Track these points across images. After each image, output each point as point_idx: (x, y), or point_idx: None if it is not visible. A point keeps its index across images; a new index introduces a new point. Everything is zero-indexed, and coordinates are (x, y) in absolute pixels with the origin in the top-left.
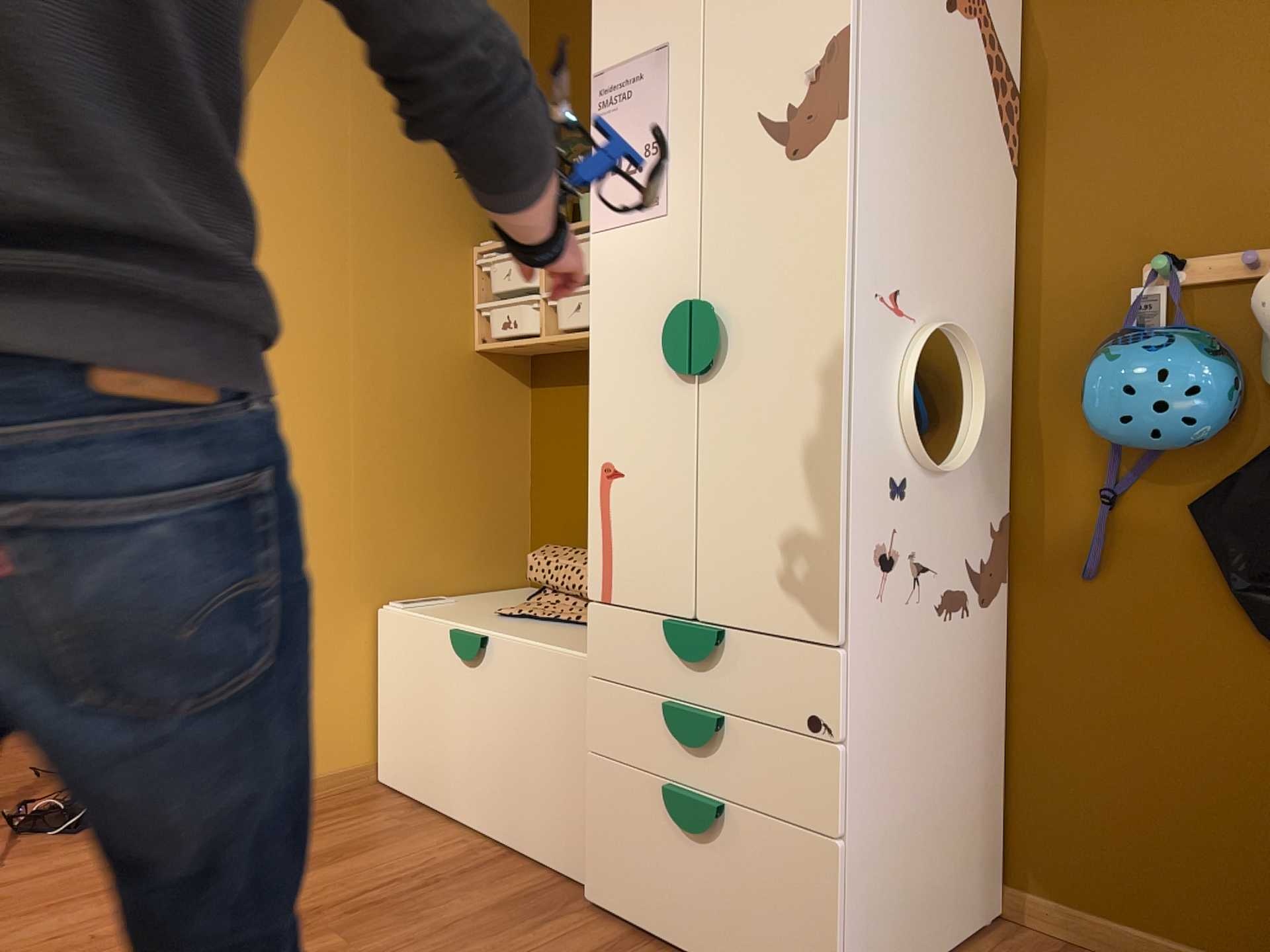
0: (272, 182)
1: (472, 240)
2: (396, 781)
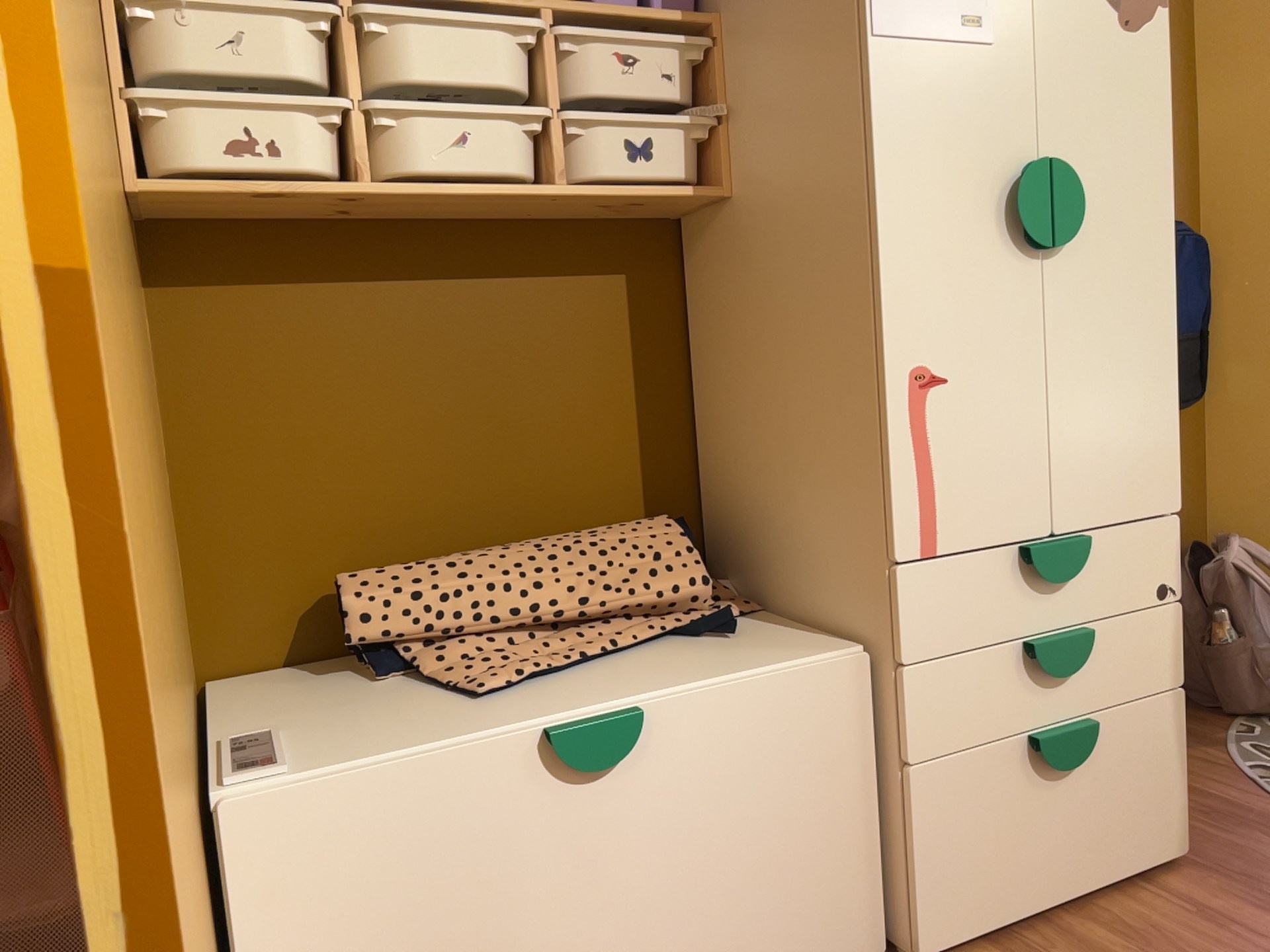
0: None
1: None
2: None
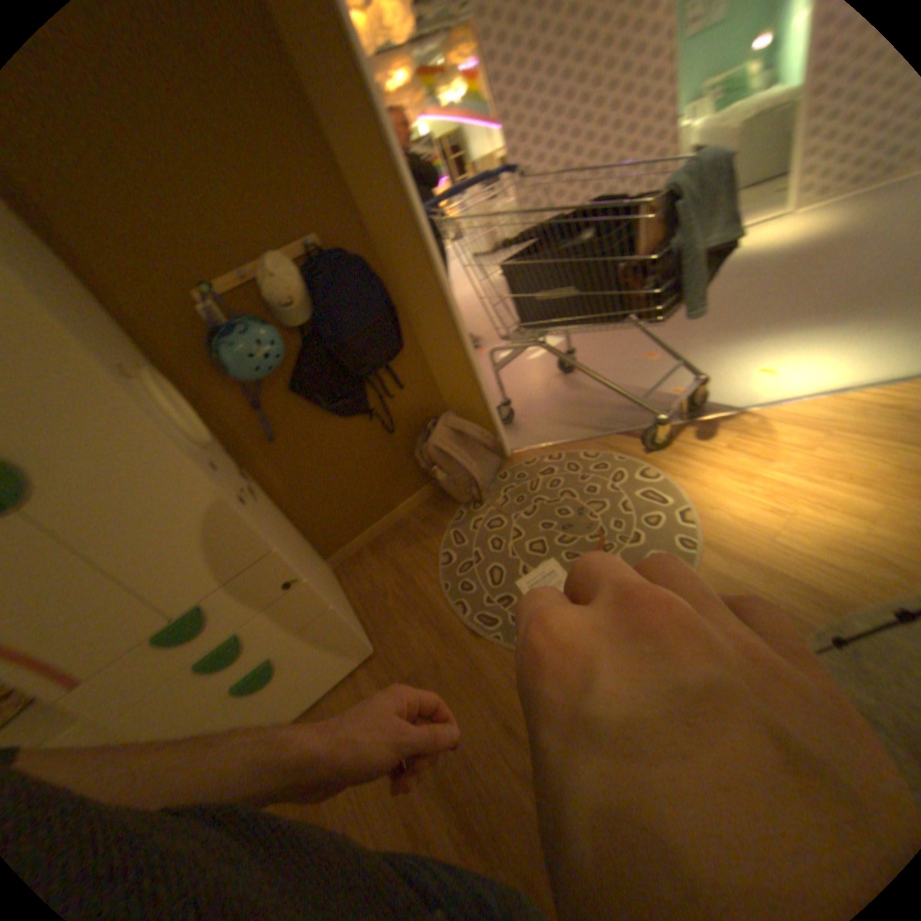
0: None
1: None
2: None
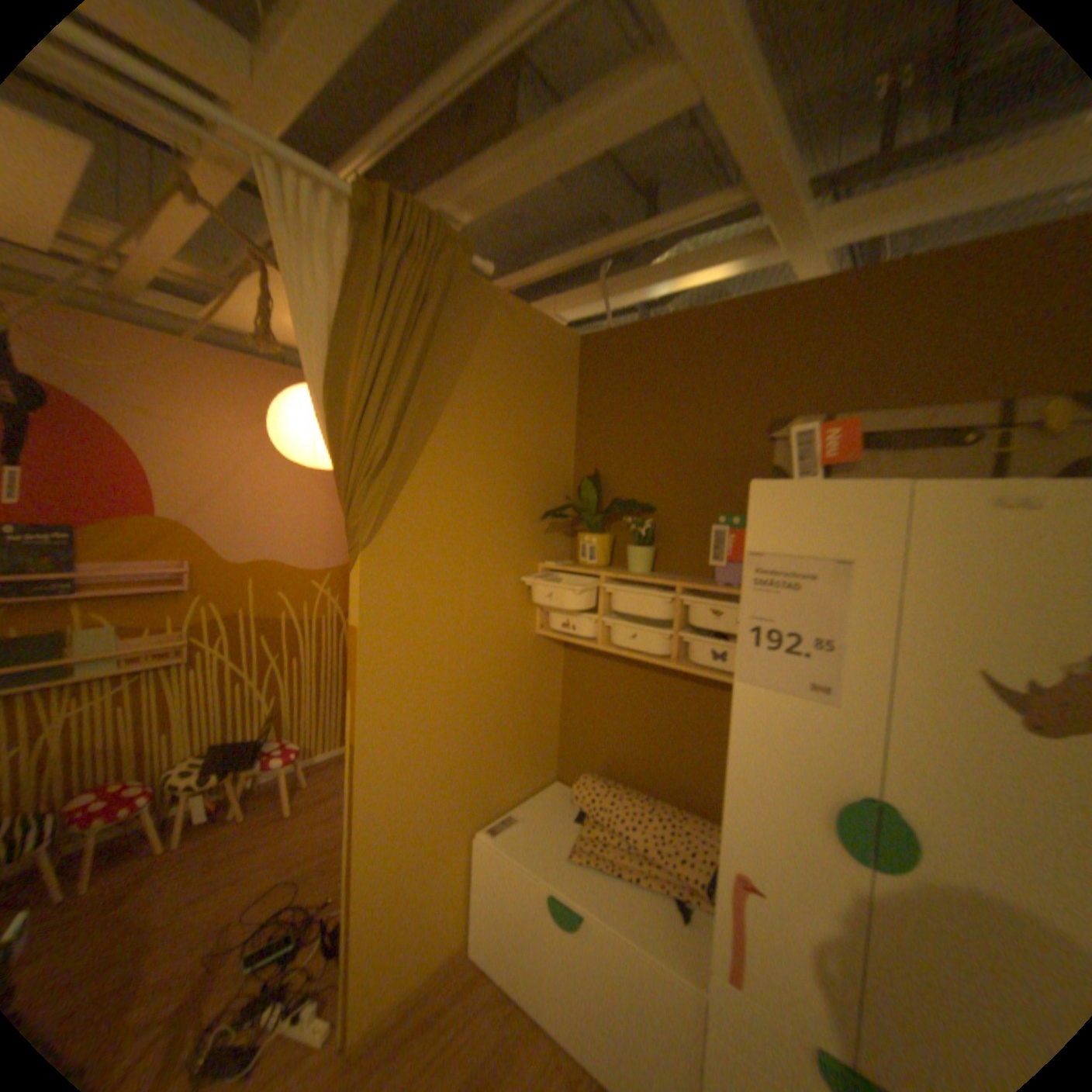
0: (417, 549)
1: (537, 558)
2: (486, 968)
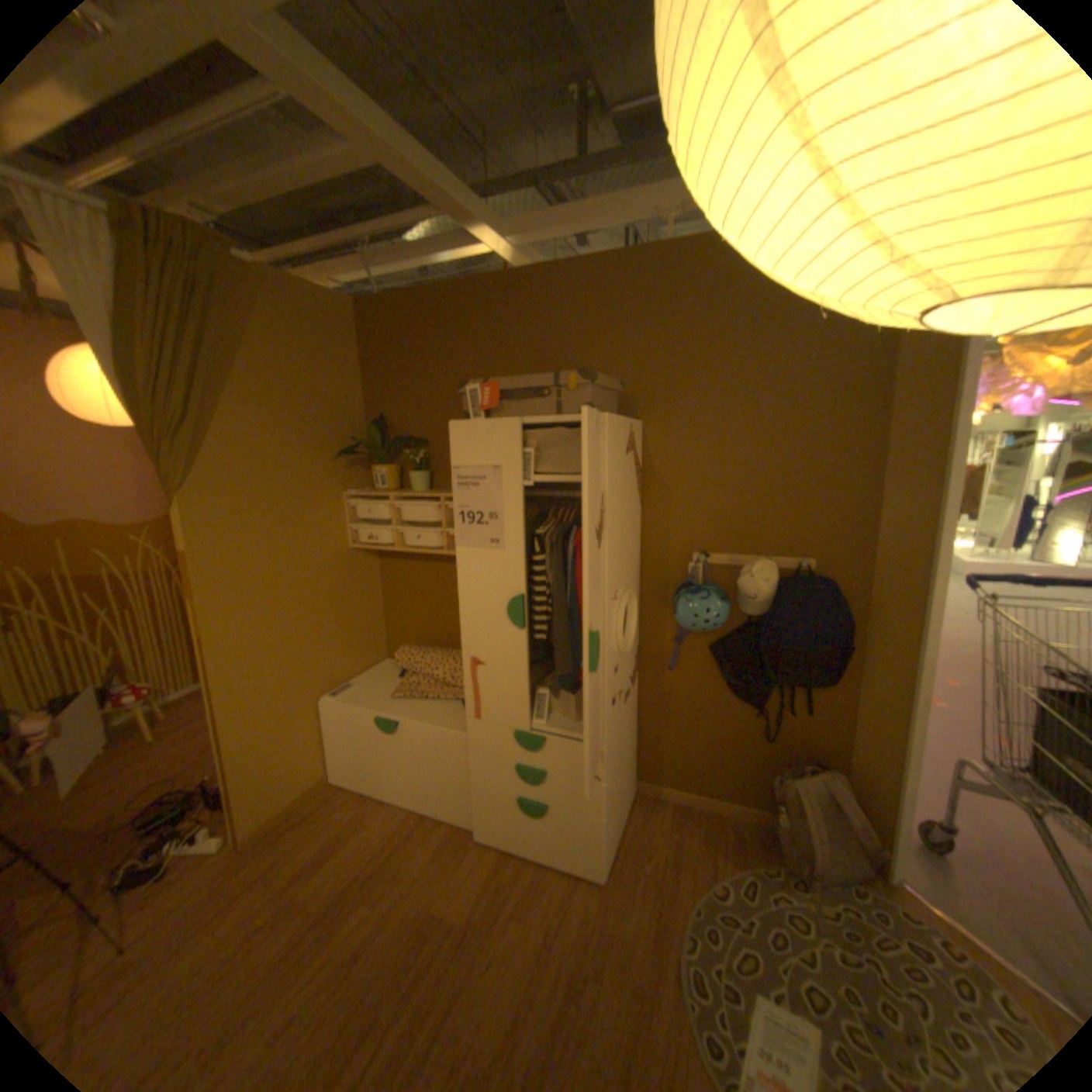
0: (227, 489)
1: (341, 489)
2: (343, 785)
